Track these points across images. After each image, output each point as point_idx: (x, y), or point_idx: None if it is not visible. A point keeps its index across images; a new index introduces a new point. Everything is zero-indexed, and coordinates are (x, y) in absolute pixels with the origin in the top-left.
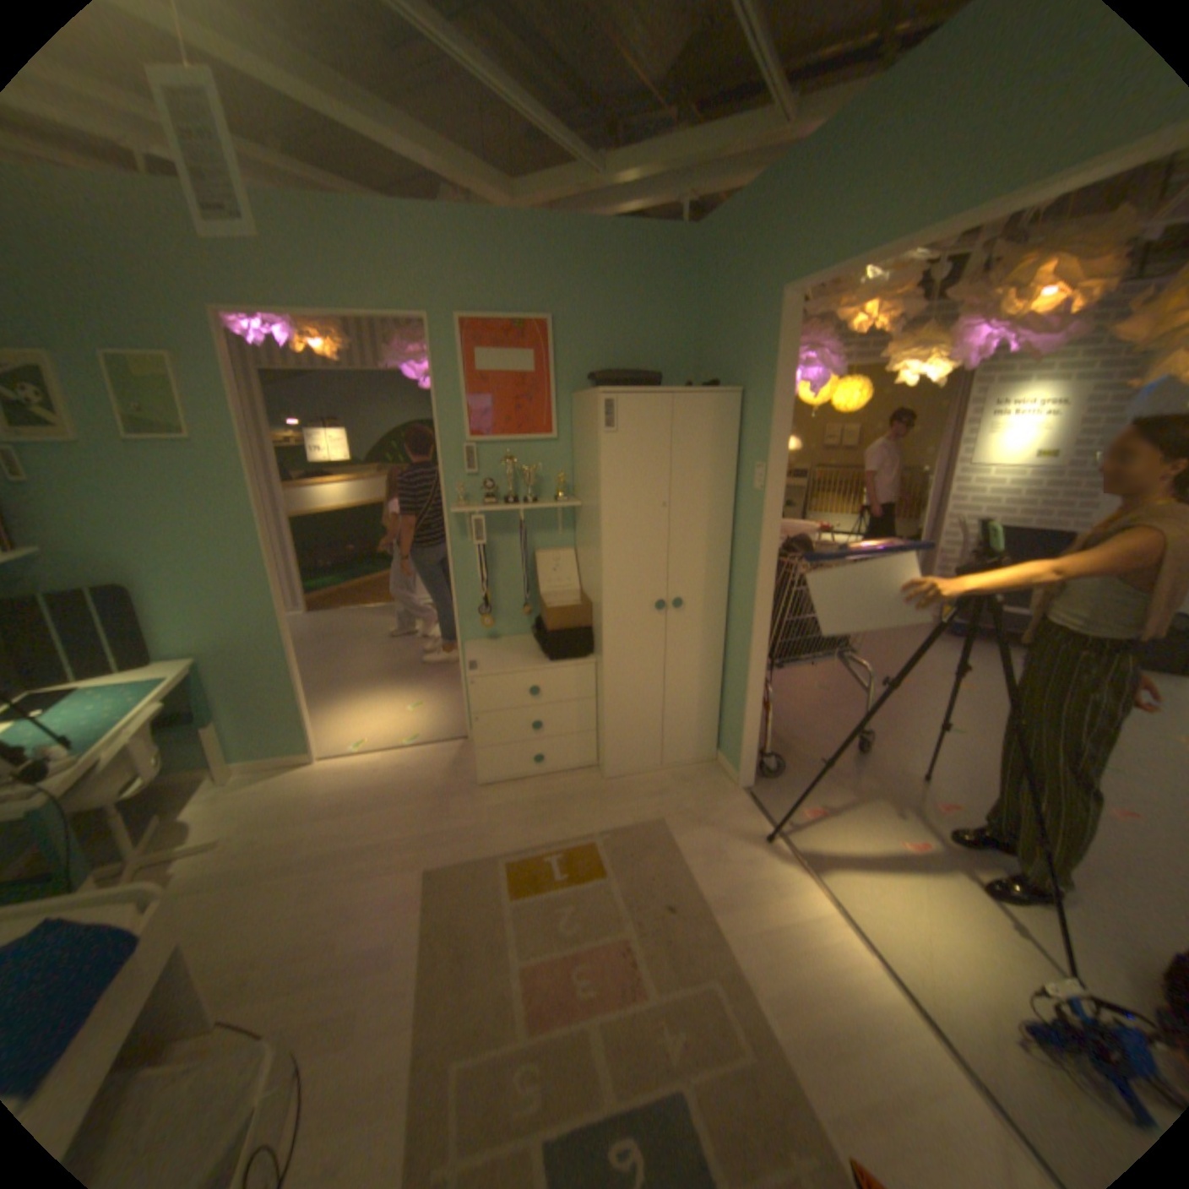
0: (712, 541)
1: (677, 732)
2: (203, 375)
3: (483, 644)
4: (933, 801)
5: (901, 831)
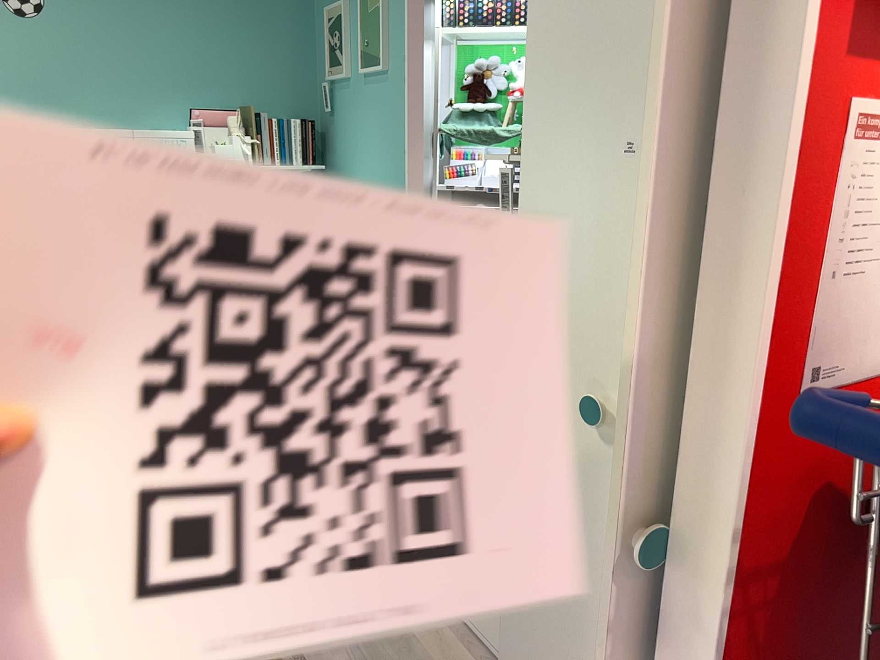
0: None
1: None
2: (398, 1)
3: None
4: None
5: None
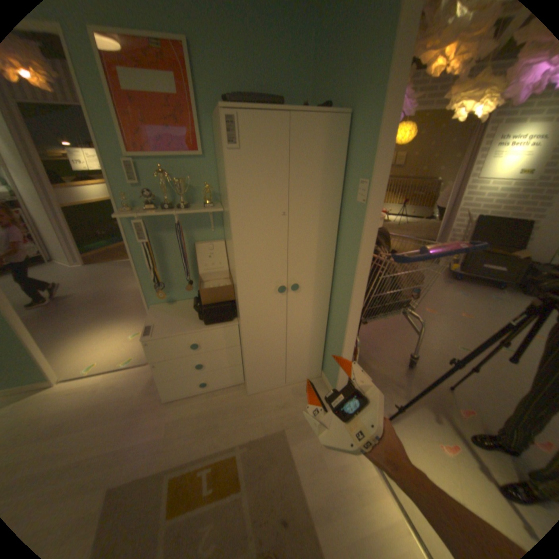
0: (323, 240)
1: (296, 364)
2: None
3: (162, 308)
4: (457, 407)
5: (440, 434)
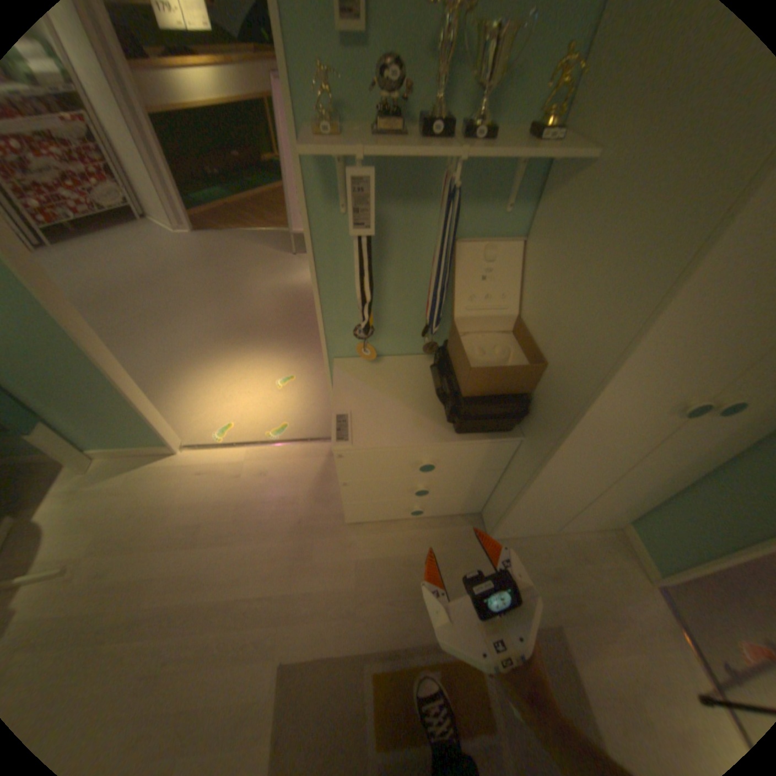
0: None
1: (598, 515)
2: None
3: (358, 370)
4: None
5: None
